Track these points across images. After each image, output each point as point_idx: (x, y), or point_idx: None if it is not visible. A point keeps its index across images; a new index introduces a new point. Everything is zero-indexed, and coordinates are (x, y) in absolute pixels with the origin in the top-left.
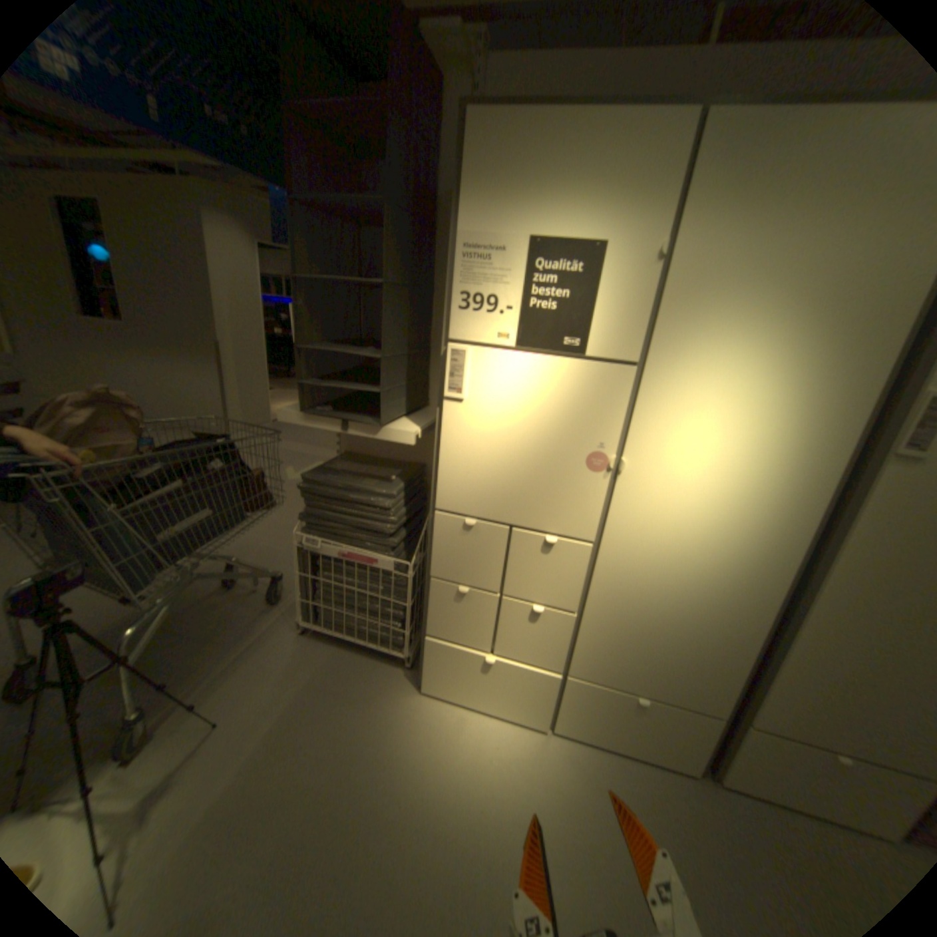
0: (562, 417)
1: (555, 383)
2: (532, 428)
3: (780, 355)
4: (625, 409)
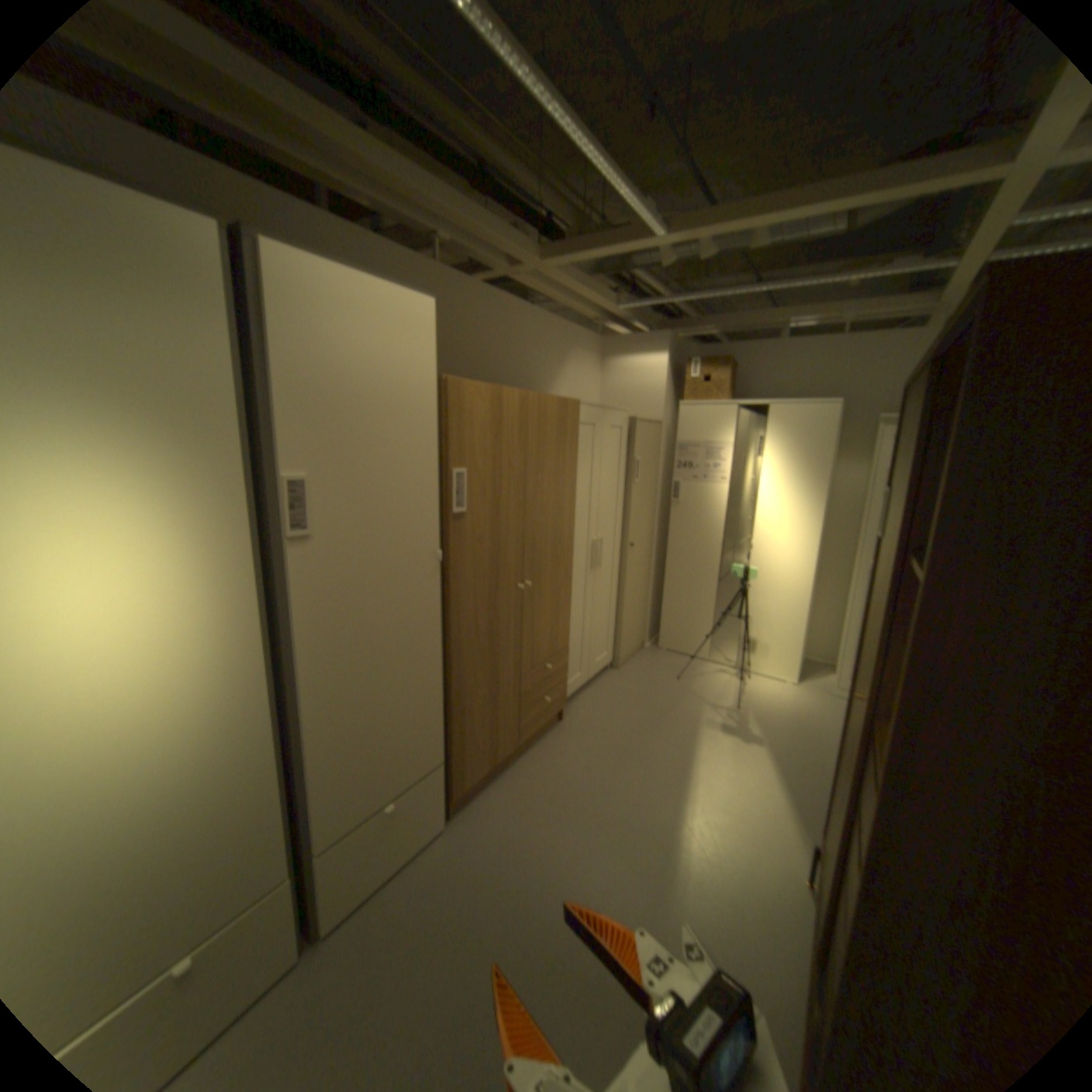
0: None
1: None
2: None
3: (114, 463)
4: None
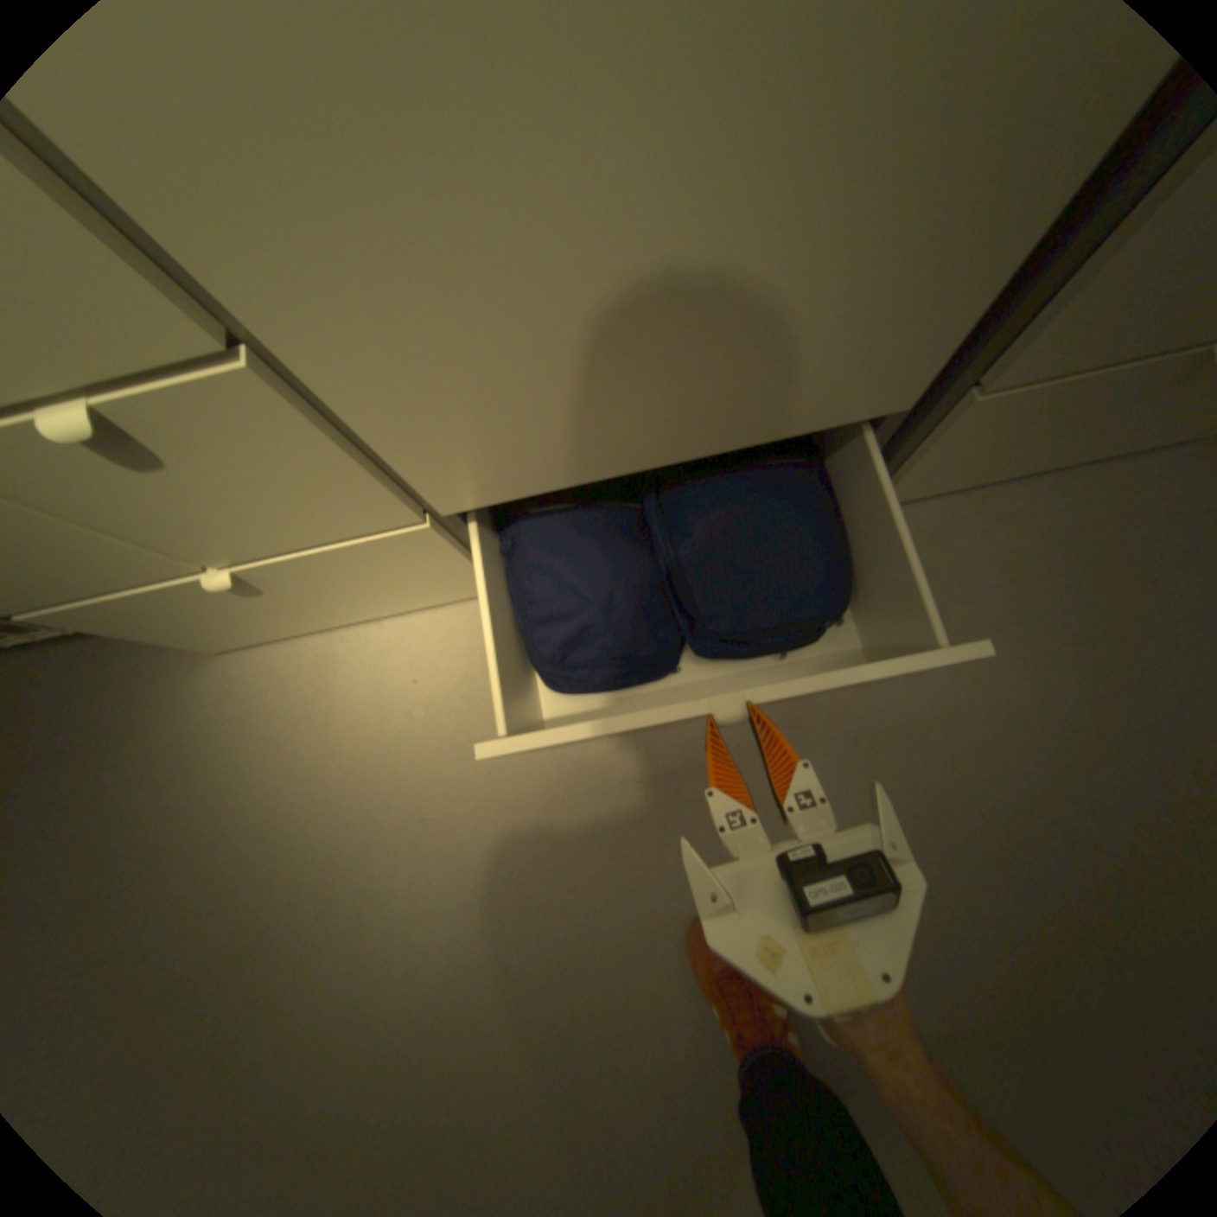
0: None
1: None
2: None
3: None
4: None
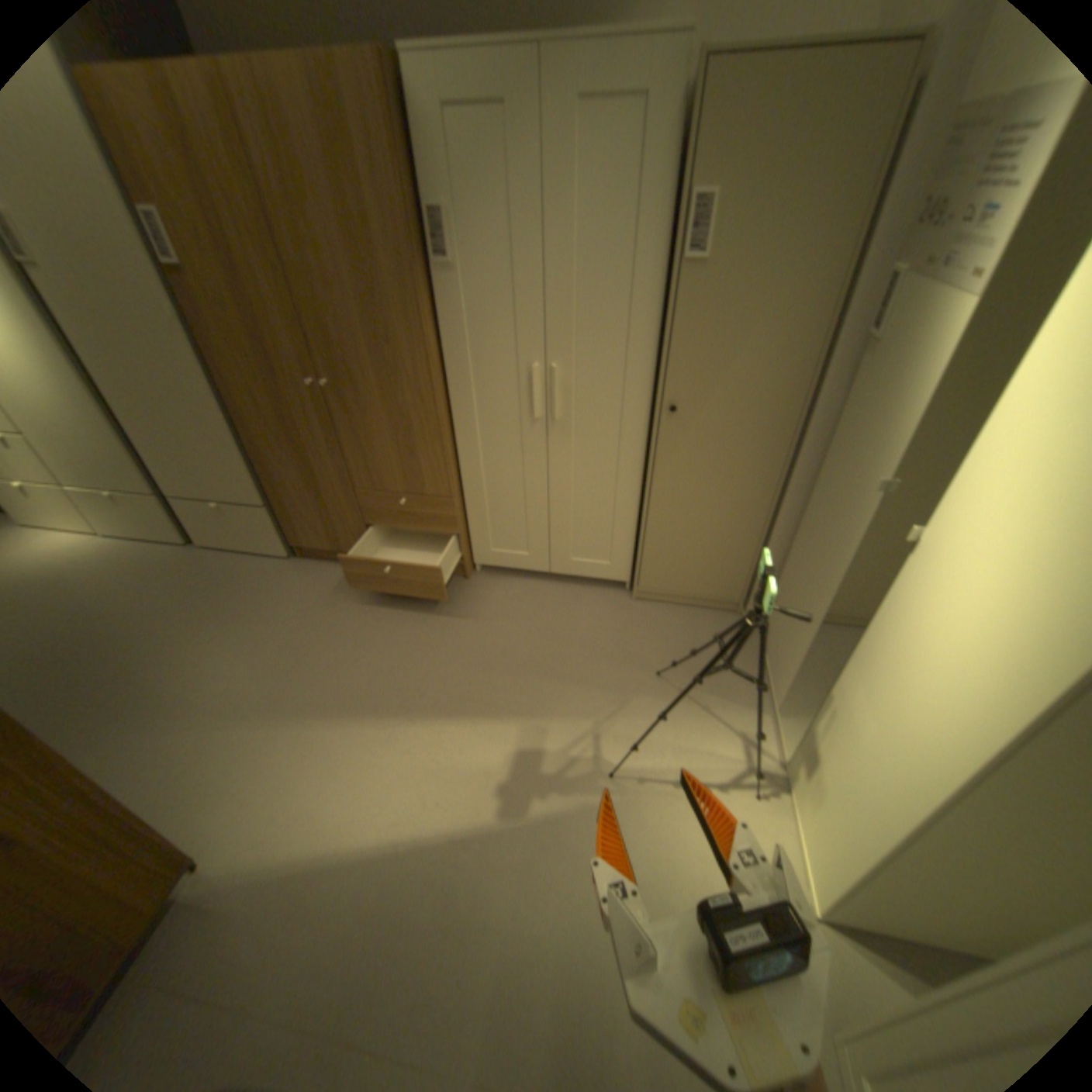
0: None
1: None
2: None
3: None
4: None
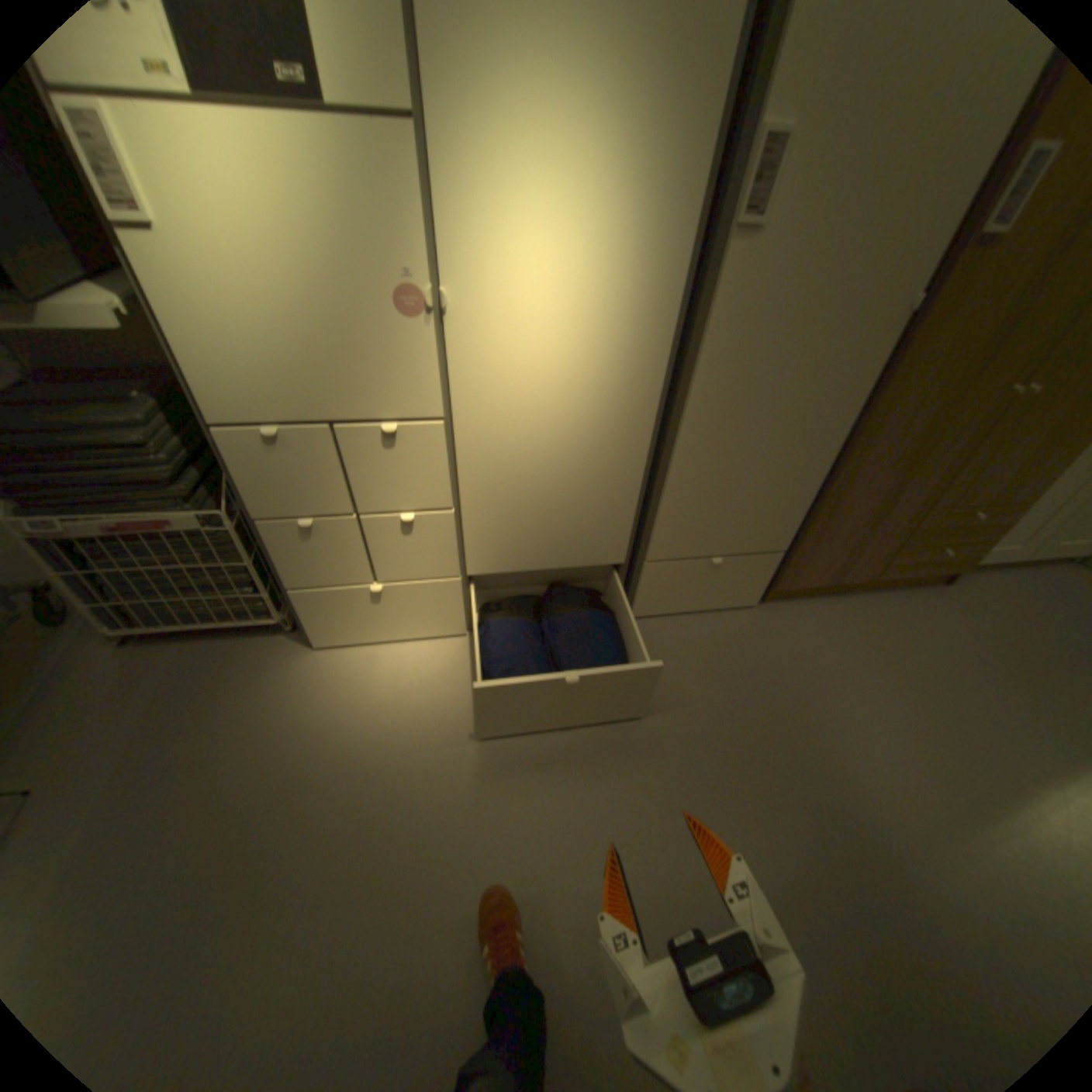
0: (334, 235)
1: (298, 171)
2: (295, 262)
3: (599, 80)
4: (420, 207)
